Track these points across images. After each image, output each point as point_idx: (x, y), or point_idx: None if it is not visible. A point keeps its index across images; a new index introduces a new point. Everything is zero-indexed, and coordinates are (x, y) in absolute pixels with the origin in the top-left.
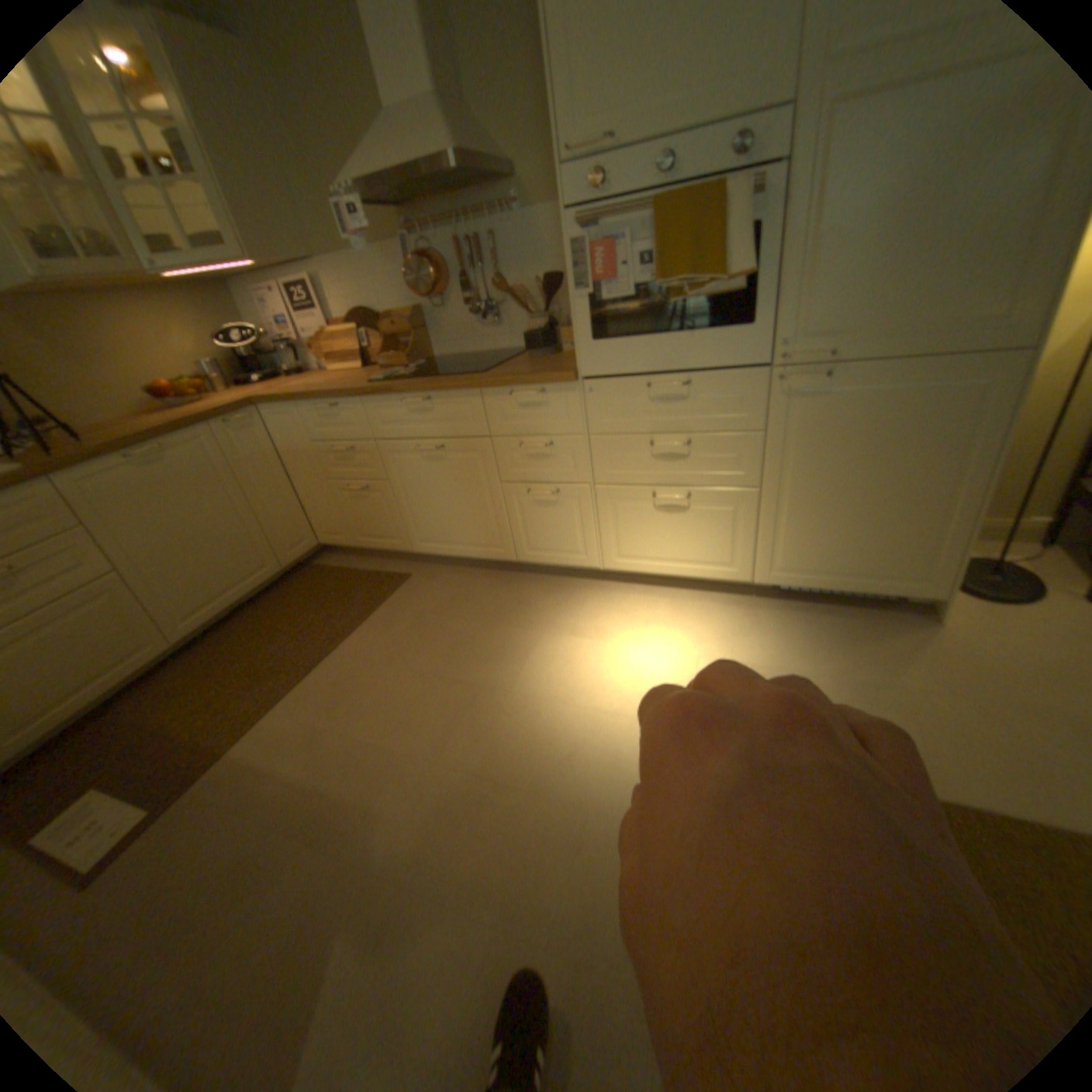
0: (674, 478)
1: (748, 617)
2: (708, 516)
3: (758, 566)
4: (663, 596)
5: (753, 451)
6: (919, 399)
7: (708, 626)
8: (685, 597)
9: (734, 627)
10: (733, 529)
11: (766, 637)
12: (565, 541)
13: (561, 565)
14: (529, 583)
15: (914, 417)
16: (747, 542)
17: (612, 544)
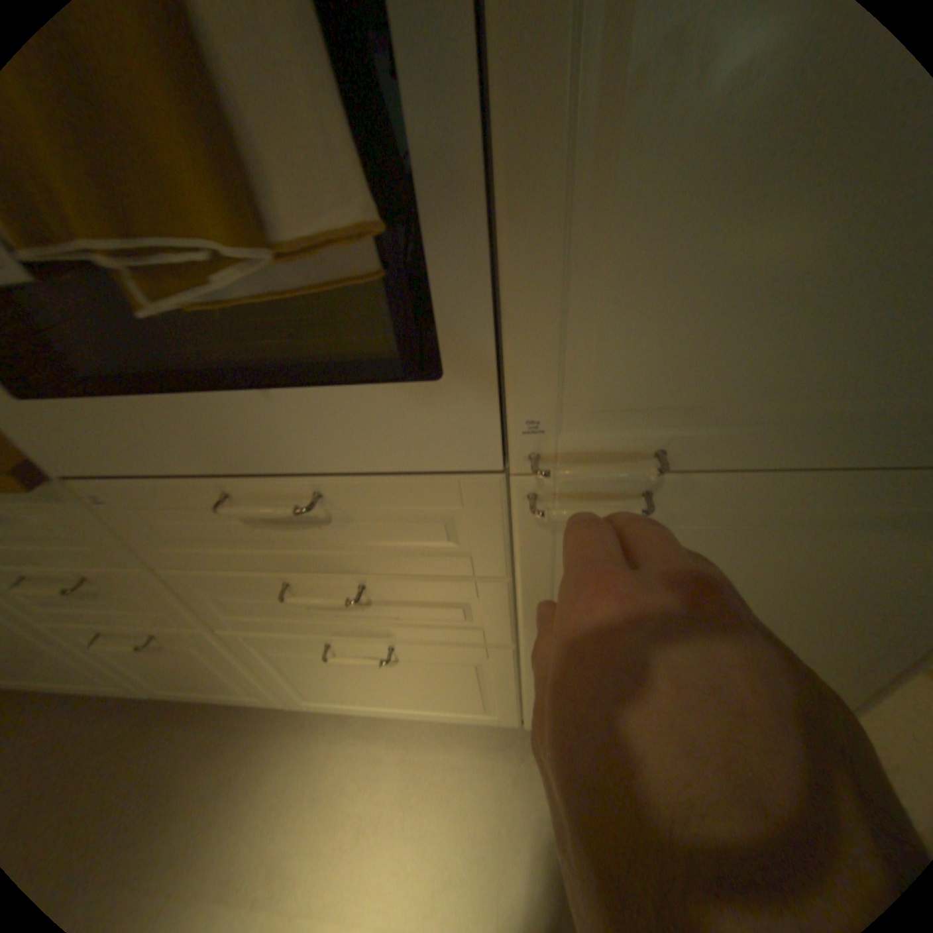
0: (355, 630)
1: (517, 787)
2: (433, 672)
3: (525, 717)
4: (392, 740)
5: (492, 606)
6: (834, 550)
7: (457, 826)
8: (424, 739)
9: (498, 822)
10: (477, 685)
11: (547, 846)
12: (212, 685)
13: (222, 703)
14: (182, 727)
15: (815, 576)
16: (503, 697)
17: (289, 690)
